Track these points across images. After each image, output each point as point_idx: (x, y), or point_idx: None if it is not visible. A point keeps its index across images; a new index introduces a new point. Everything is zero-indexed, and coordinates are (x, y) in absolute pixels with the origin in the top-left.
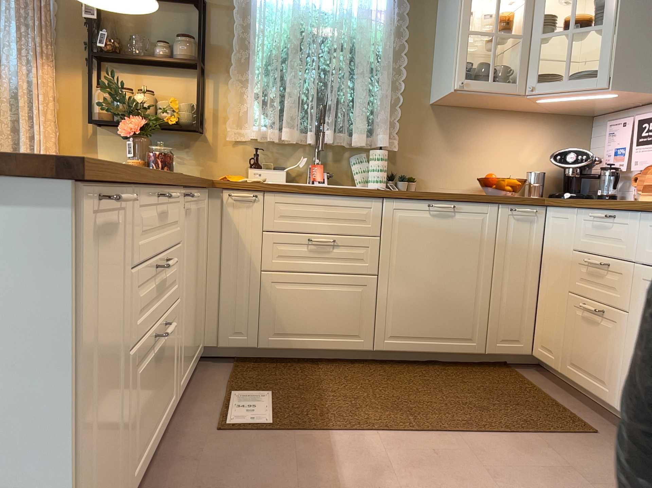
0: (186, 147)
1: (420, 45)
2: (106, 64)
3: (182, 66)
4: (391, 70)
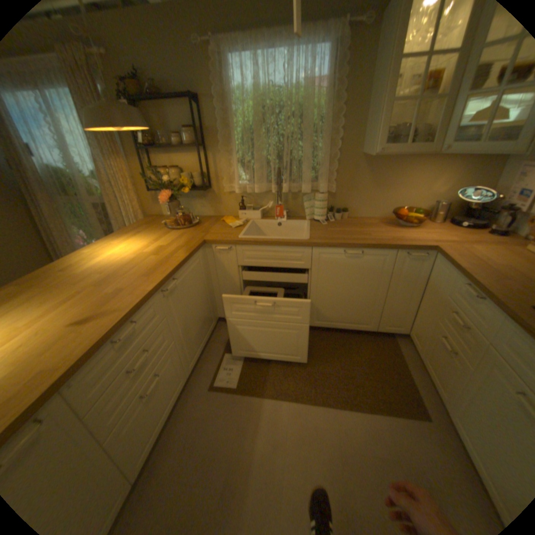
0: (203, 197)
1: (357, 103)
2: (148, 149)
3: (190, 145)
4: (332, 129)
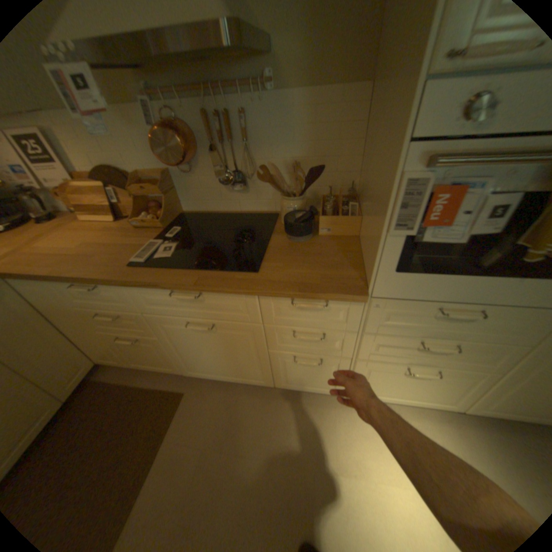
0: None
1: None
2: None
3: None
4: None
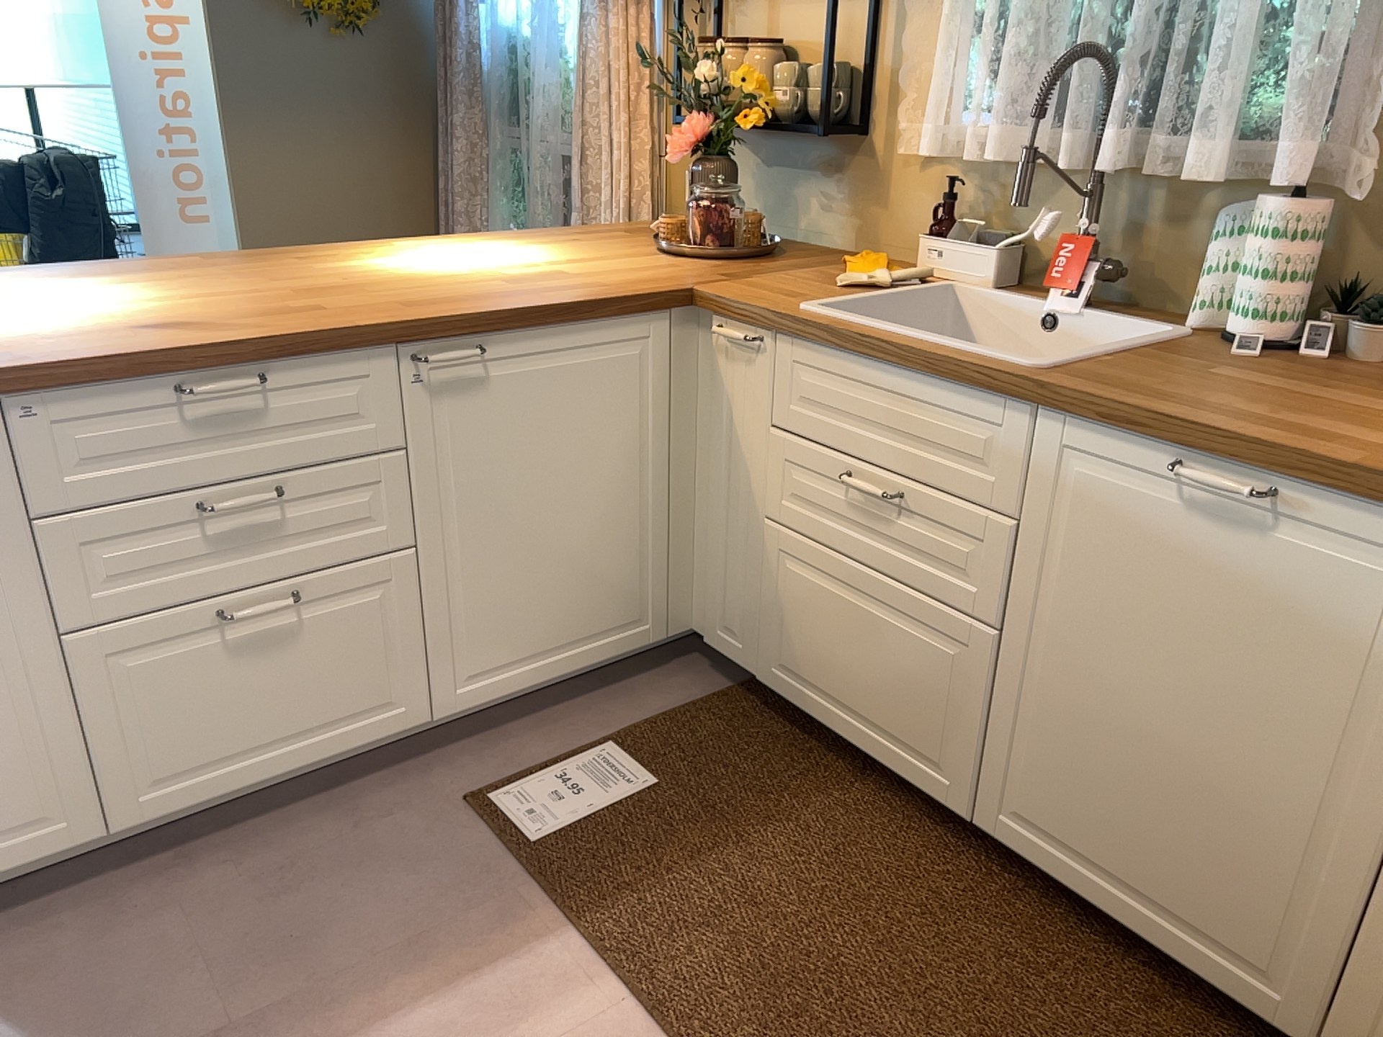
0: (832, 171)
1: None
2: None
3: None
4: None
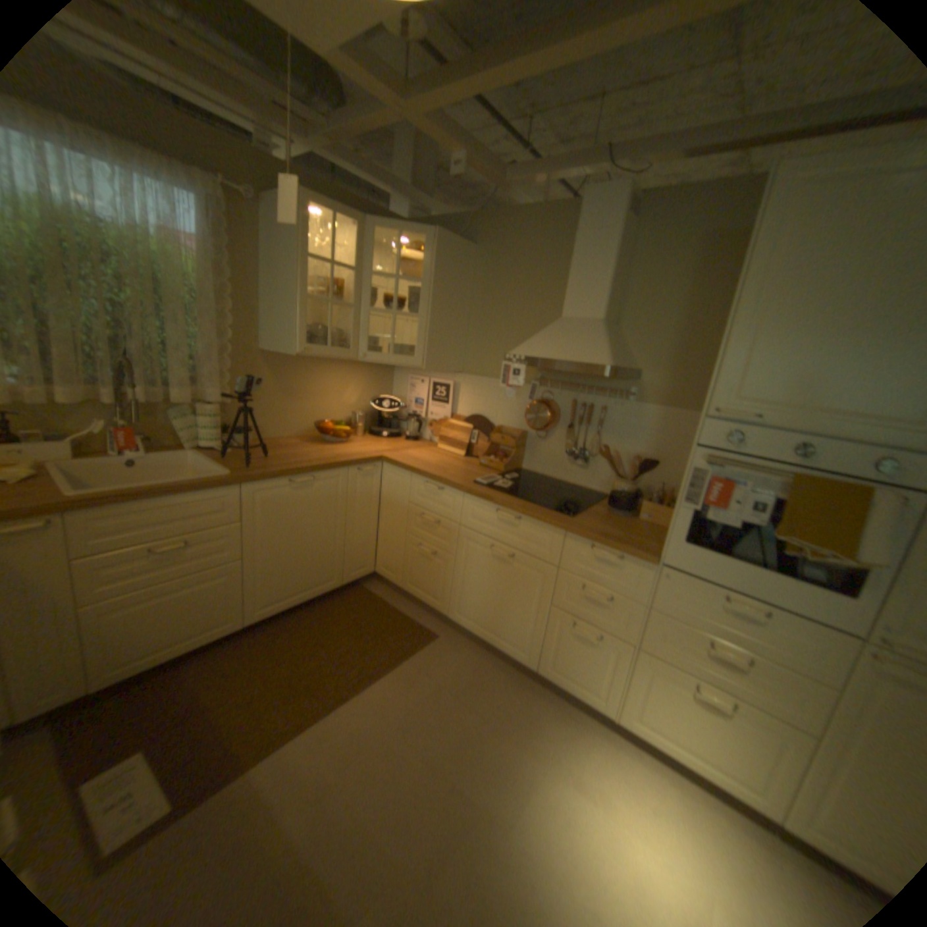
0: None
1: (240, 285)
2: None
3: None
4: (209, 313)
